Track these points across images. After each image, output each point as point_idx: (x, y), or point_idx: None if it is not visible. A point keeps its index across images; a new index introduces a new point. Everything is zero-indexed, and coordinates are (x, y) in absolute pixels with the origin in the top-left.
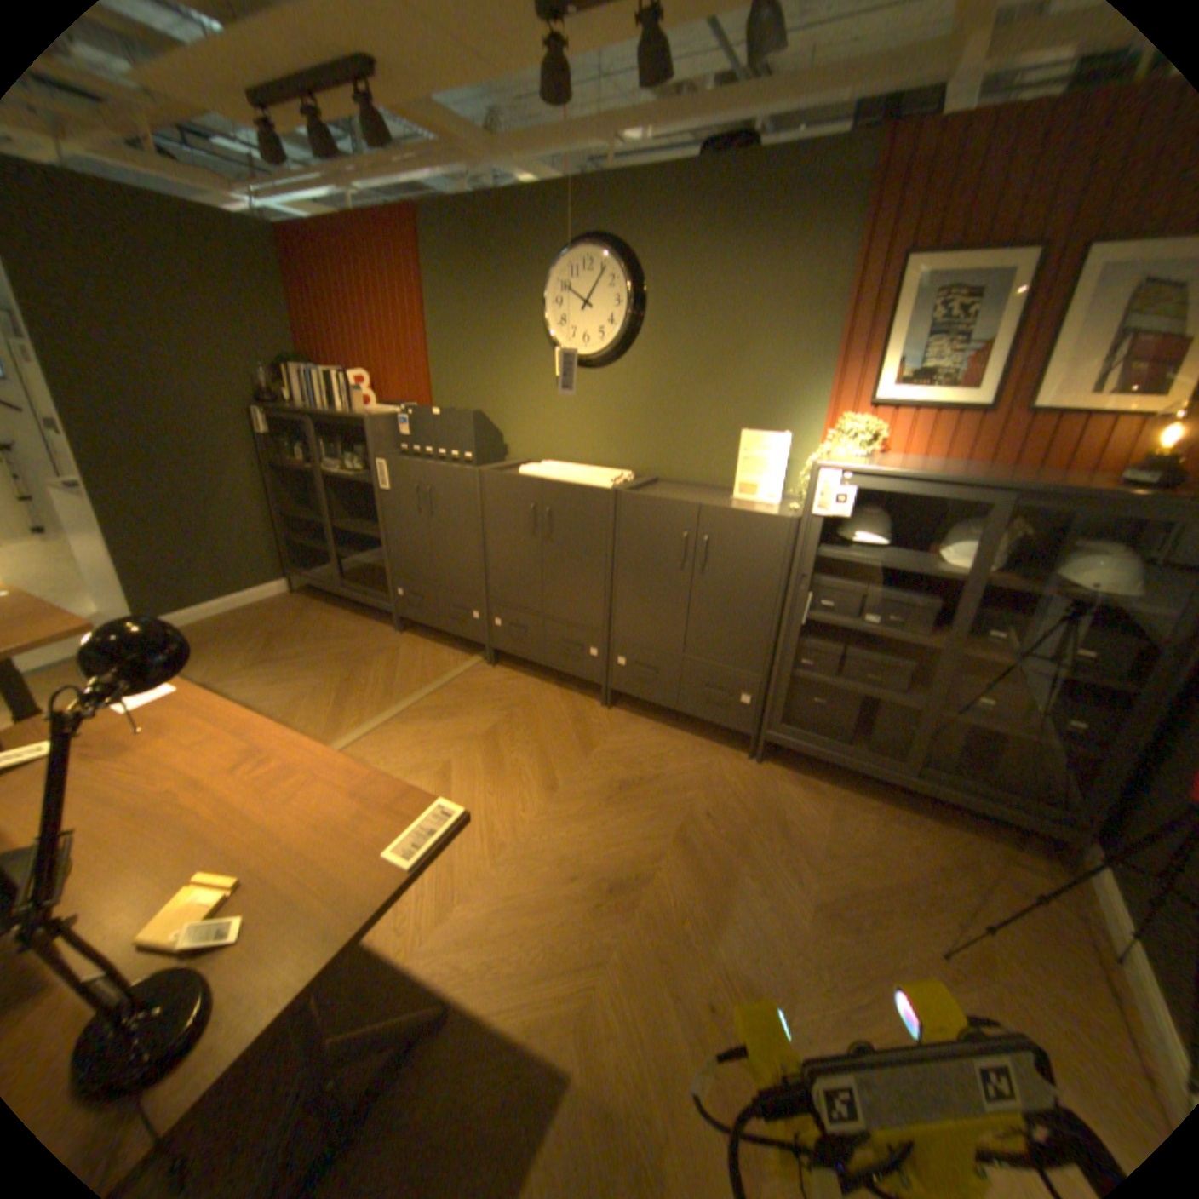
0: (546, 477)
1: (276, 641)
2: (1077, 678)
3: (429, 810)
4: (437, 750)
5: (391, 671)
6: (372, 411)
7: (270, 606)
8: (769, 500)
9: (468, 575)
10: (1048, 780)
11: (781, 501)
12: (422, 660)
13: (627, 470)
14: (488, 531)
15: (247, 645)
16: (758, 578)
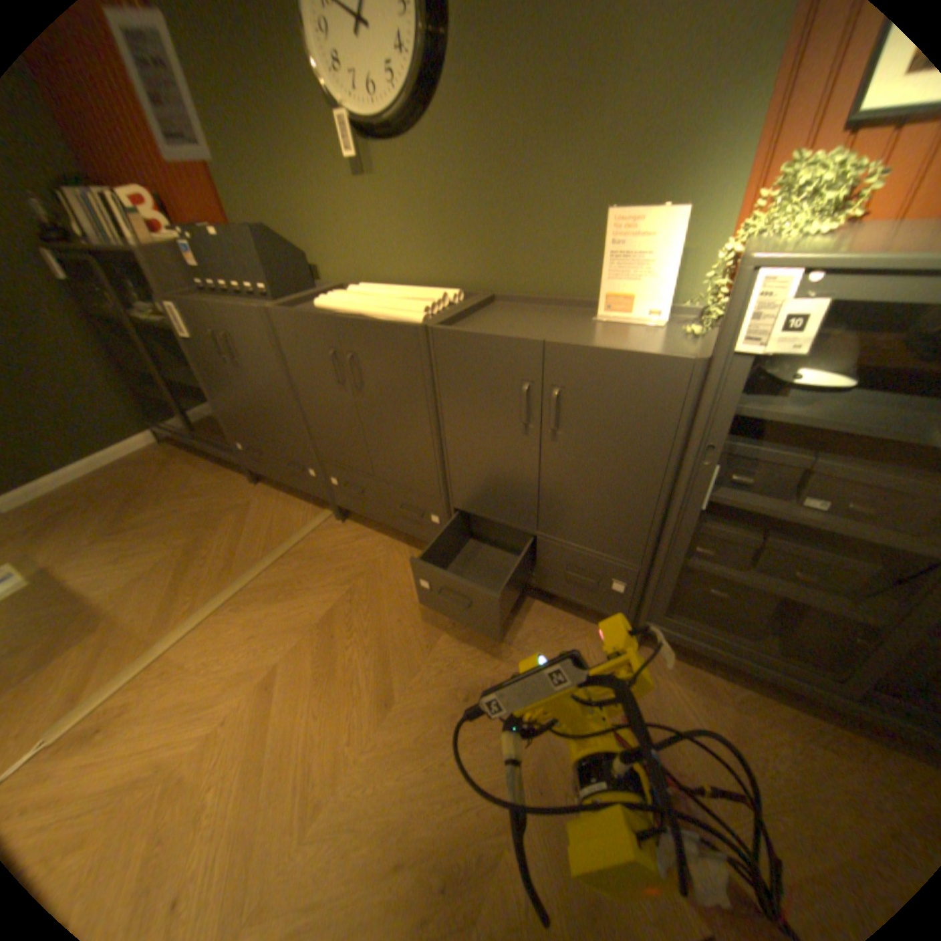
0: (344, 310)
1: (129, 505)
2: None
3: None
4: (264, 649)
5: (235, 537)
6: (157, 239)
7: (135, 461)
8: (651, 319)
9: (292, 433)
10: None
11: (669, 319)
12: (269, 518)
13: (456, 287)
14: (297, 383)
15: (100, 514)
16: (635, 448)
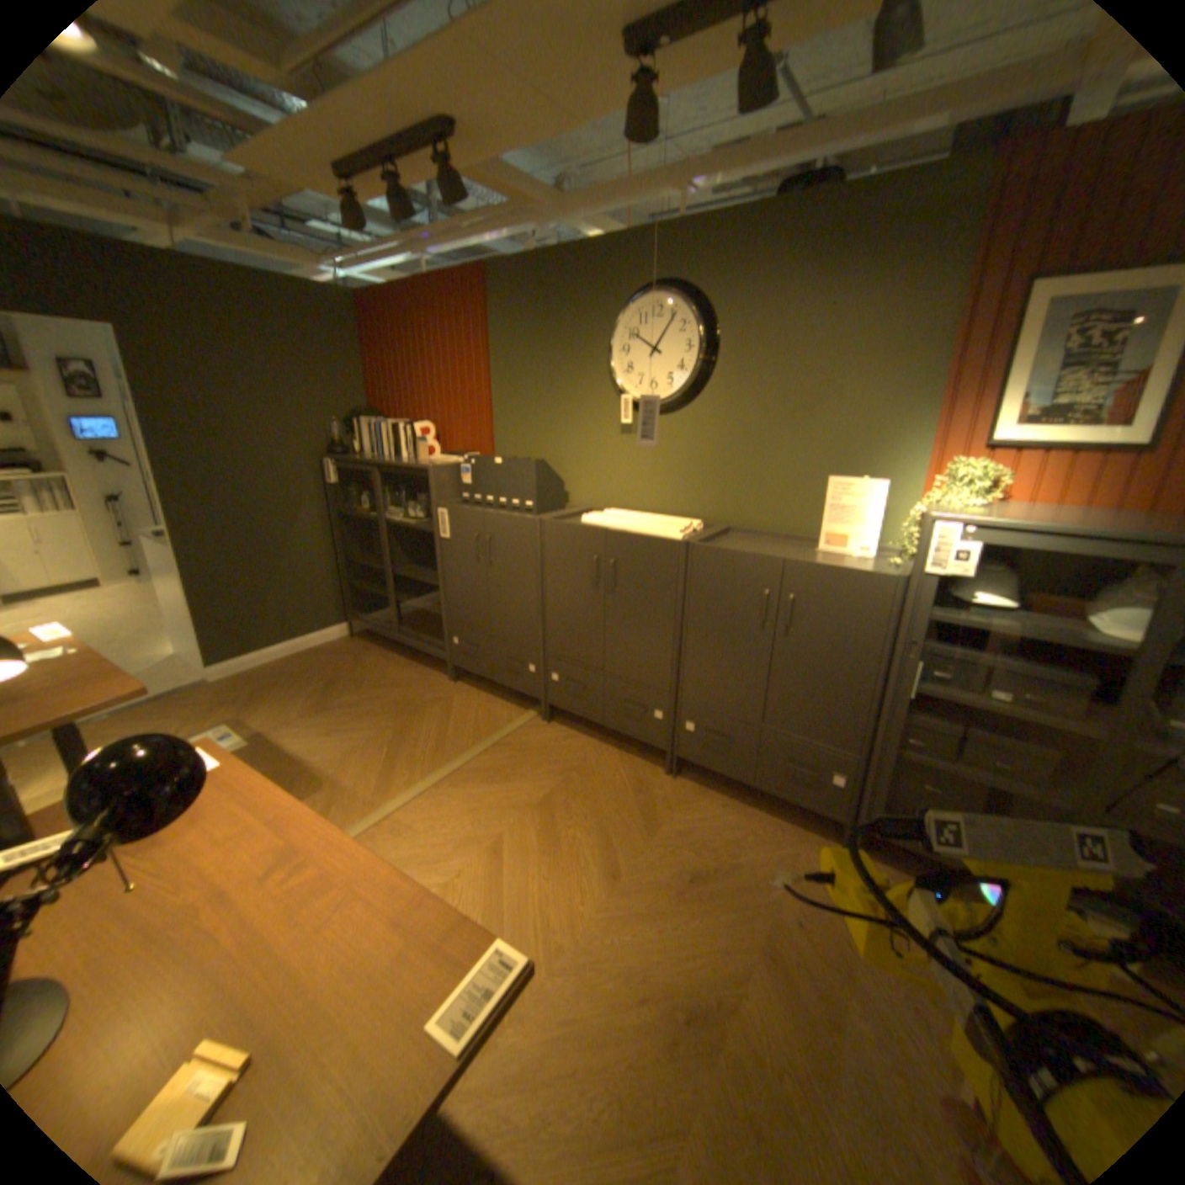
0: (610, 527)
1: (333, 688)
2: None
3: (484, 957)
4: (488, 820)
5: (443, 725)
6: (435, 461)
7: (330, 650)
8: (862, 553)
9: (525, 627)
10: None
11: (876, 555)
12: (474, 713)
13: (695, 519)
14: (547, 582)
15: (305, 692)
16: (855, 644)
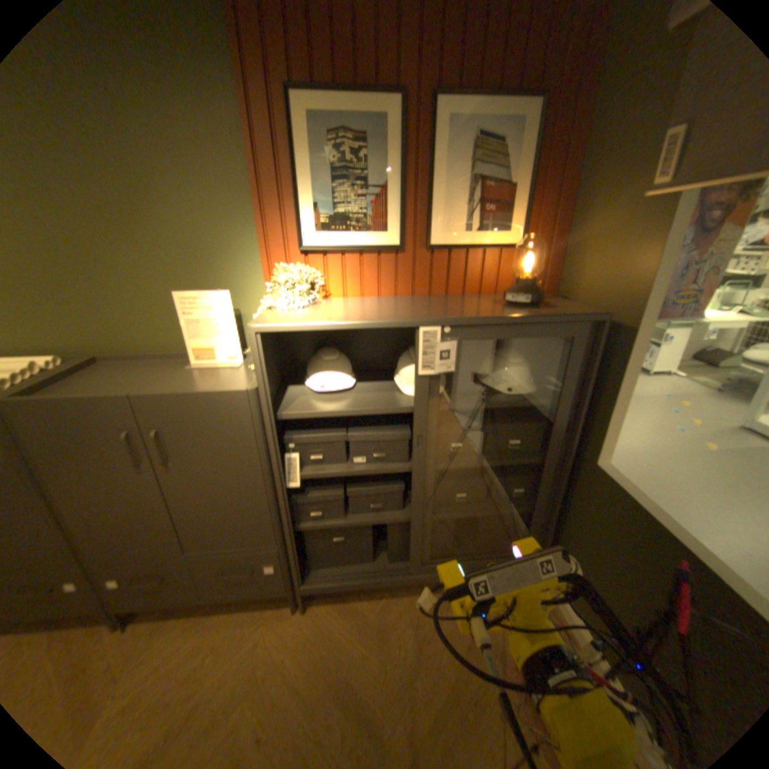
0: None
1: None
2: (512, 462)
3: None
4: None
5: None
6: None
7: None
8: (232, 361)
9: None
10: (507, 529)
11: (244, 360)
12: None
13: (54, 352)
14: None
15: None
16: (234, 458)
